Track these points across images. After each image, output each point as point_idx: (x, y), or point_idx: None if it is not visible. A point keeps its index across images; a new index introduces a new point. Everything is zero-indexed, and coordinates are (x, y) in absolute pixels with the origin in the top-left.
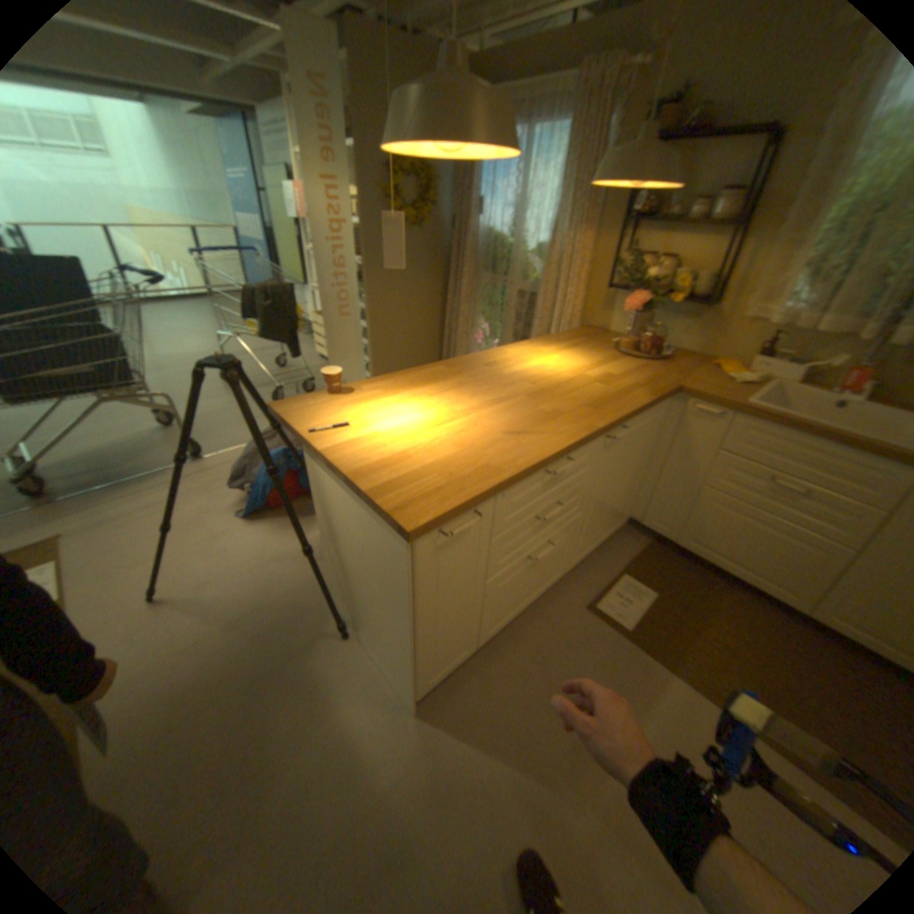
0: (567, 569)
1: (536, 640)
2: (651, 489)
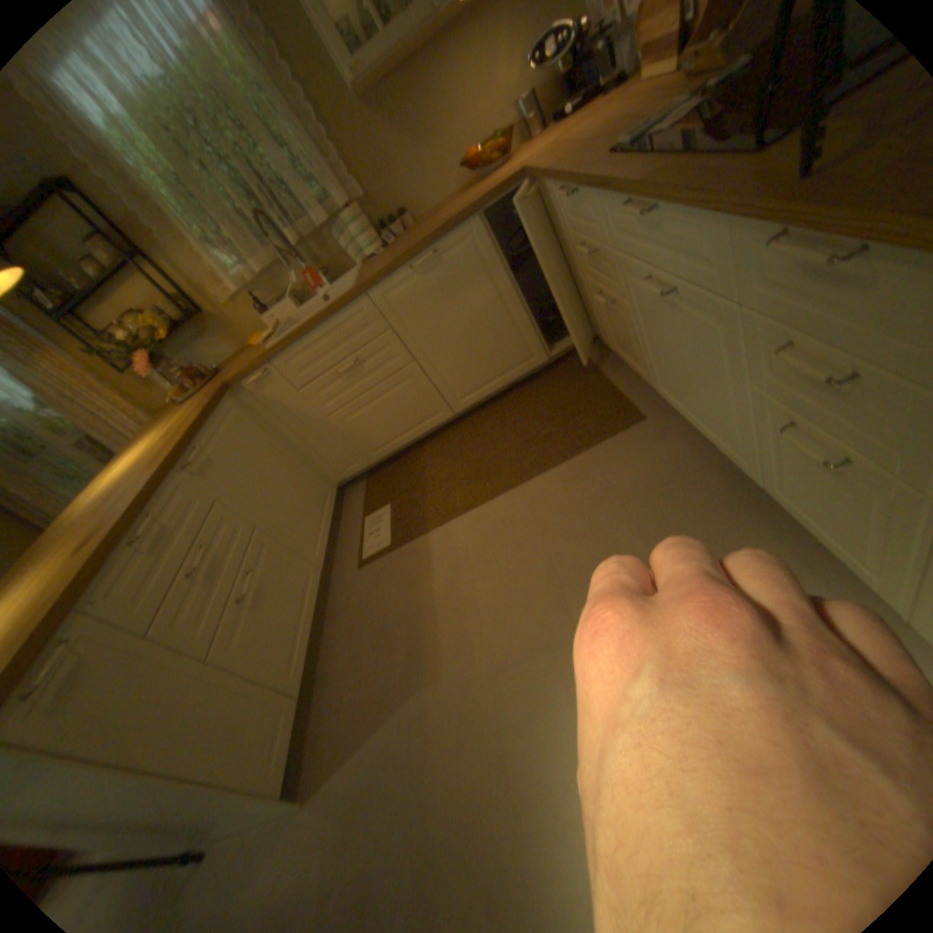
0: (319, 564)
1: (346, 629)
2: (319, 454)
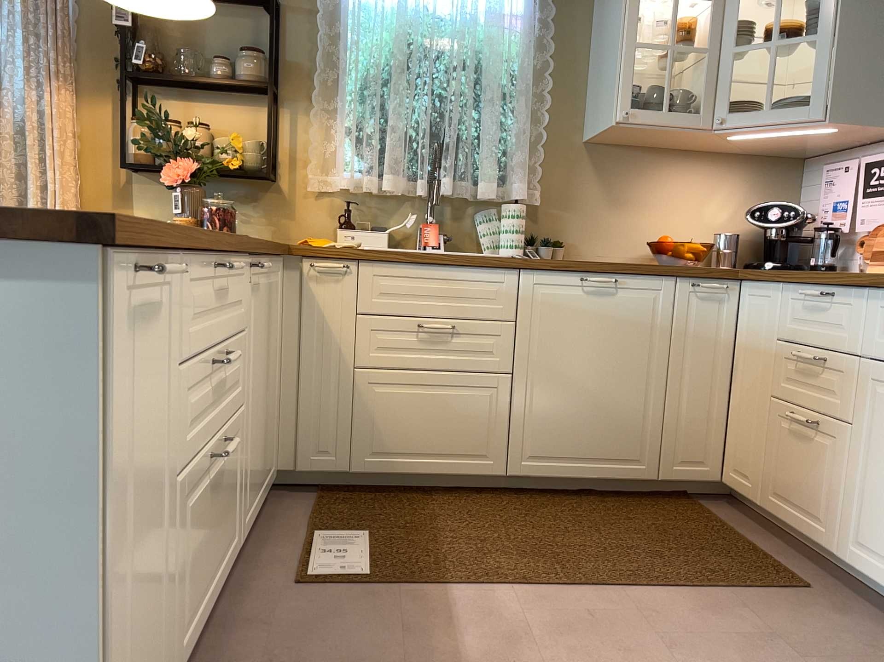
0: (239, 538)
1: (251, 656)
2: (292, 410)
